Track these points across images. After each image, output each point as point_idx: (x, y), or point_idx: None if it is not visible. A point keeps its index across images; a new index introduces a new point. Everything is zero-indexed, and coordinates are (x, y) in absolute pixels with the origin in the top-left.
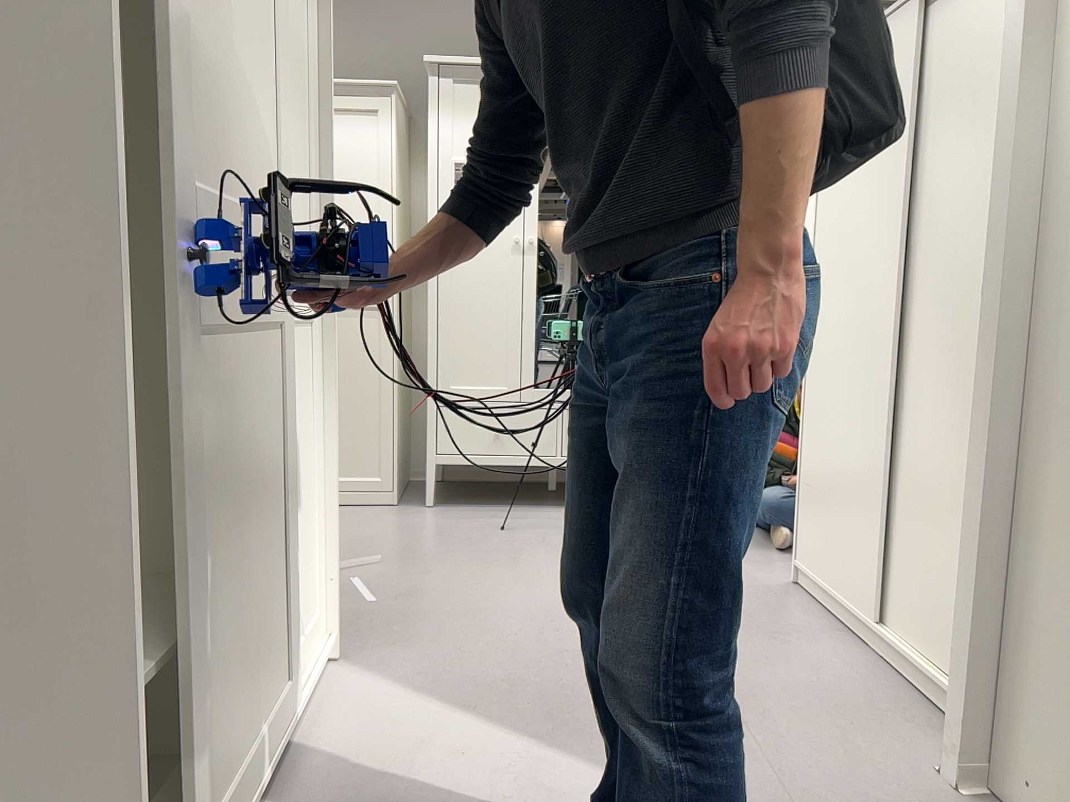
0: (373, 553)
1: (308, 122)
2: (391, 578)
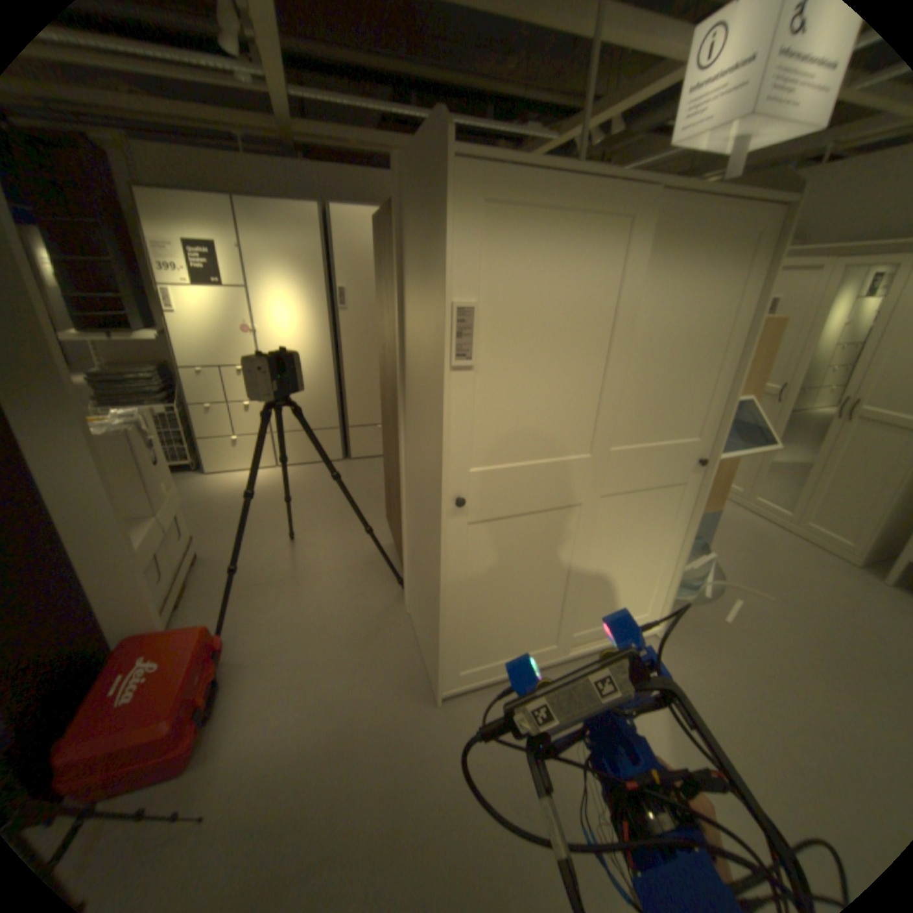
0: (783, 592)
1: (725, 370)
2: (769, 615)
